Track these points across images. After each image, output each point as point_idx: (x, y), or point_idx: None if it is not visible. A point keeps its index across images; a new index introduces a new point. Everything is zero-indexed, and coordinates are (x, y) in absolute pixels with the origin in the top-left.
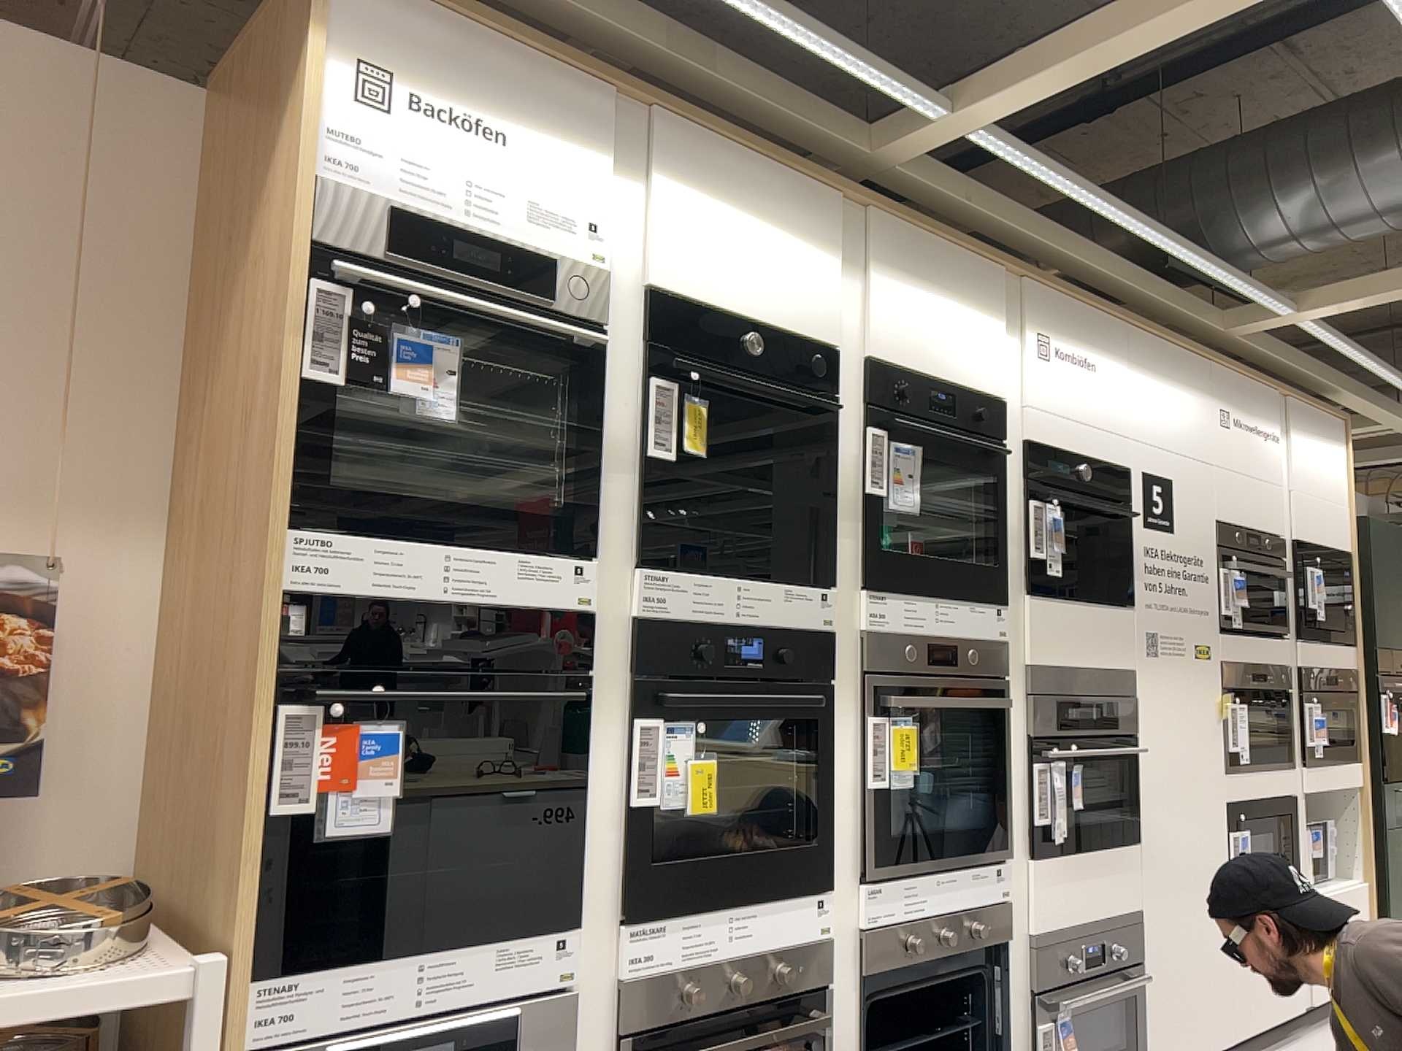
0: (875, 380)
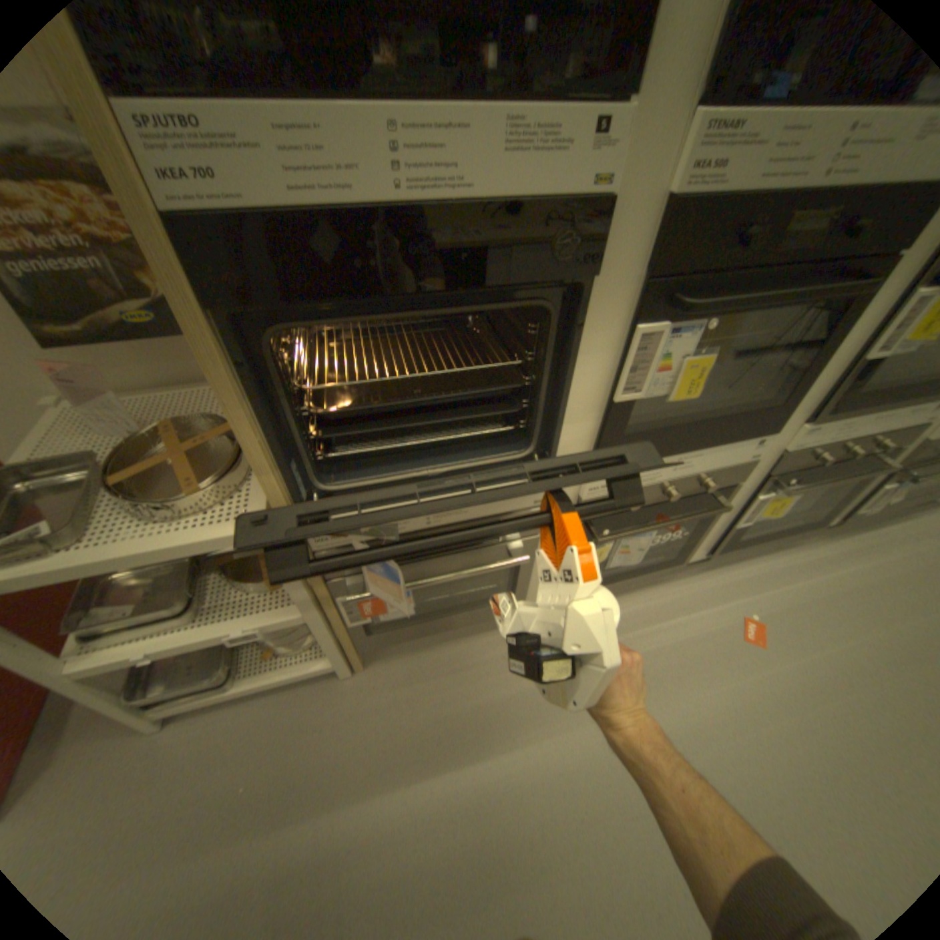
0: None
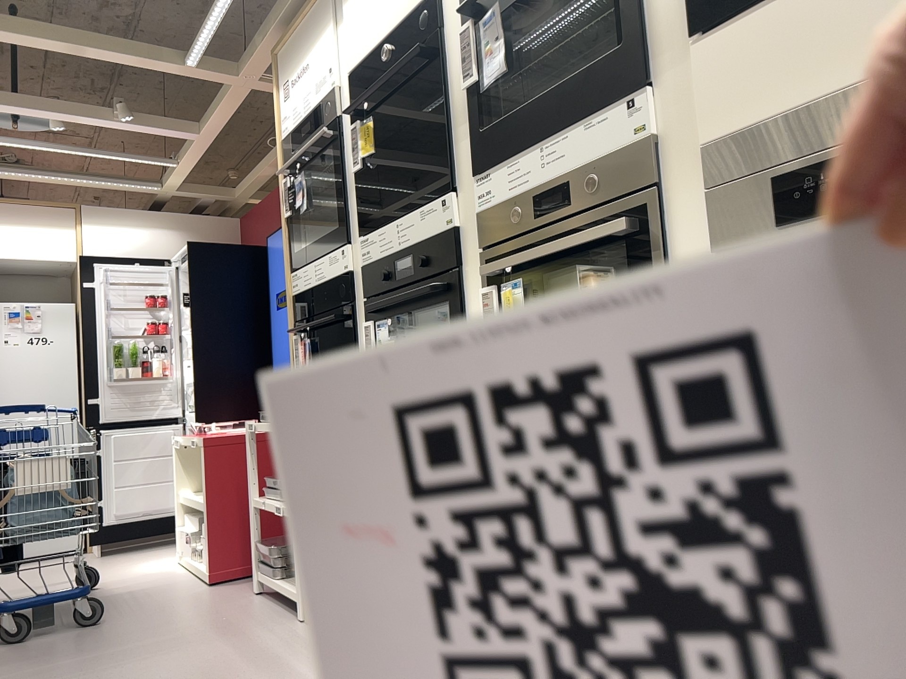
0: None
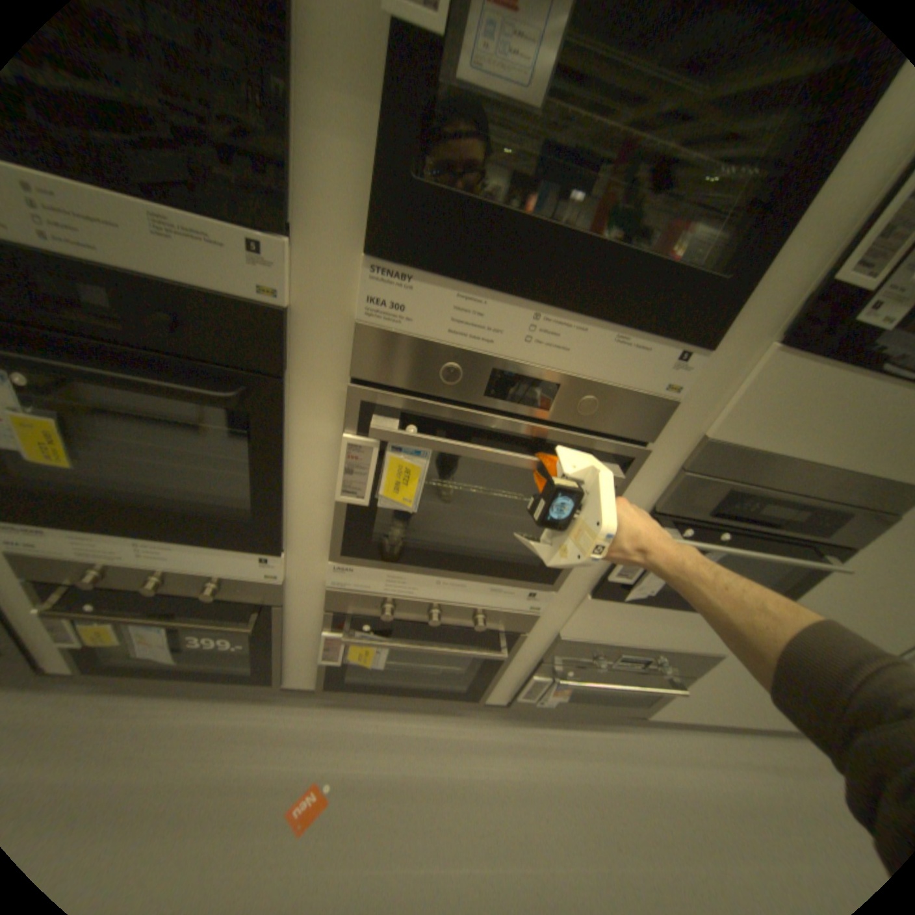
0: None
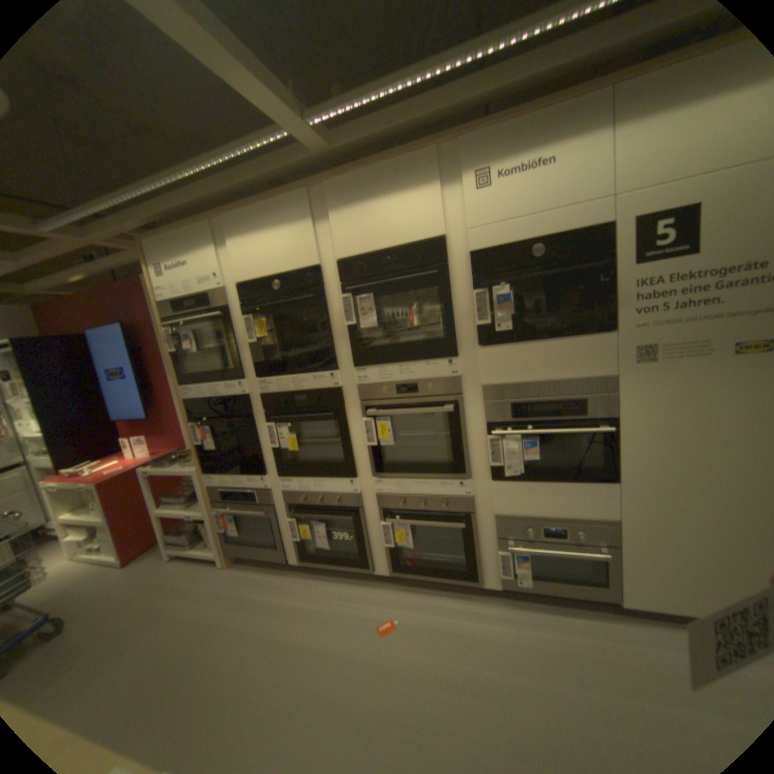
0: (348, 265)
